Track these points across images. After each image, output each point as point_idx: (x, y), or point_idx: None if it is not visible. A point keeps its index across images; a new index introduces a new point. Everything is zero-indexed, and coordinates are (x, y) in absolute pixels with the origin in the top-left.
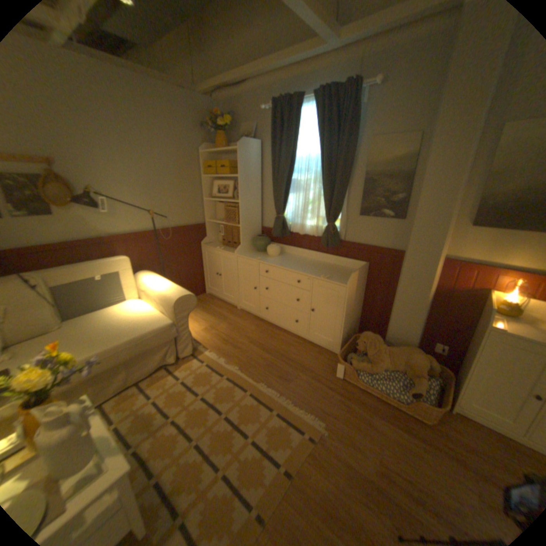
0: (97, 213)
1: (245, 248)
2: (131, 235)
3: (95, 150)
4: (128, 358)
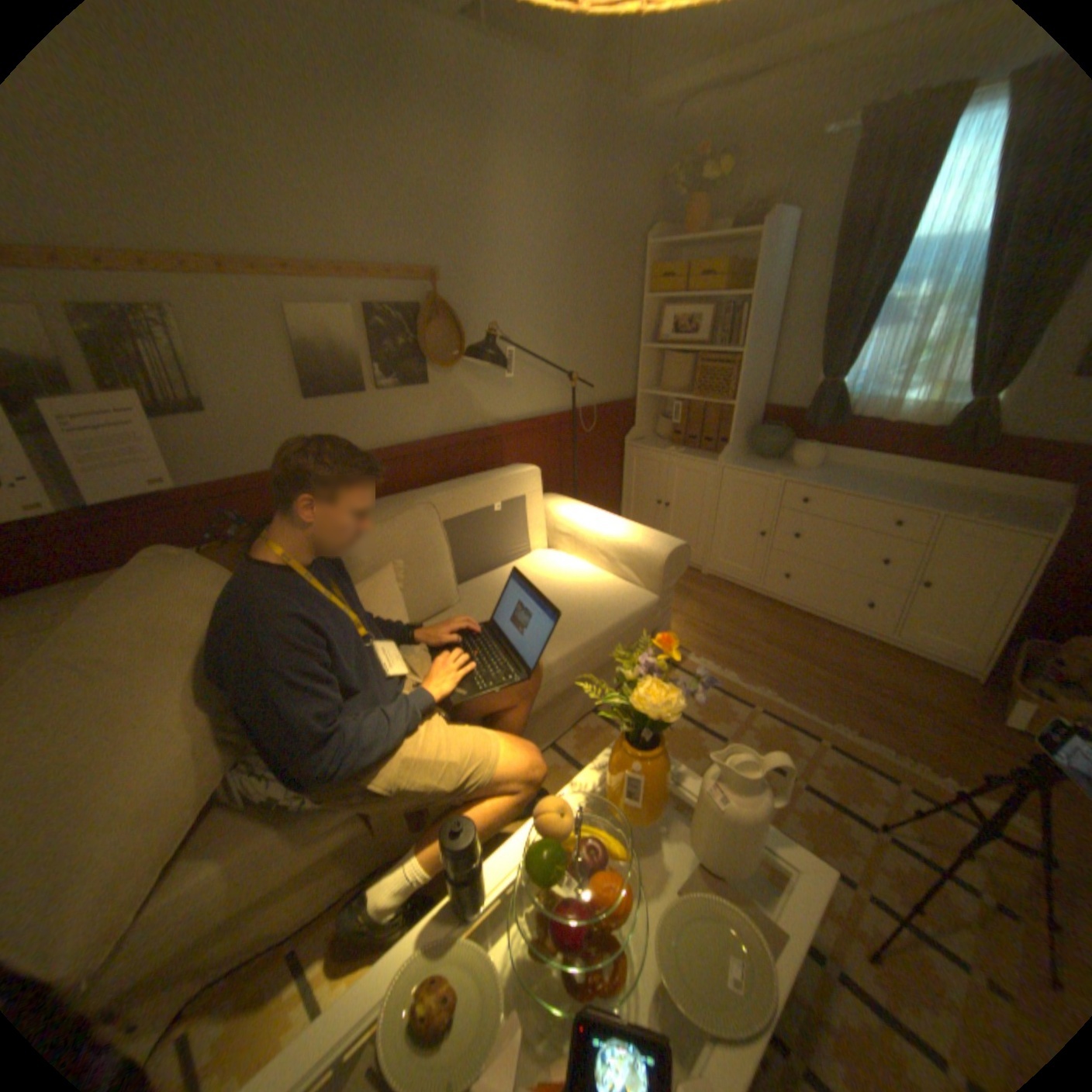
0: (485, 382)
1: (736, 452)
2: (529, 426)
3: (494, 252)
4: (603, 664)
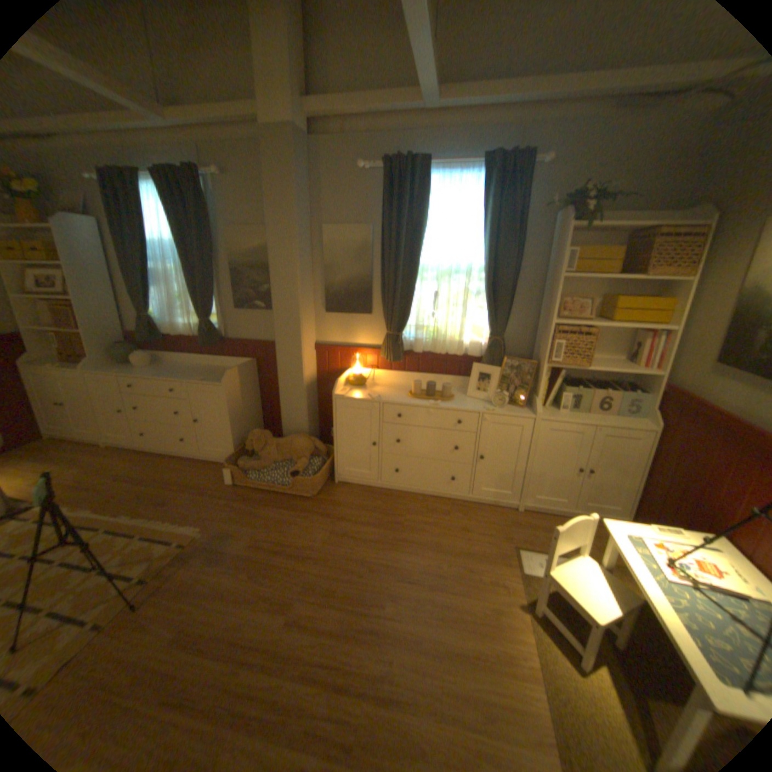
0: None
1: (96, 363)
2: None
3: None
4: None
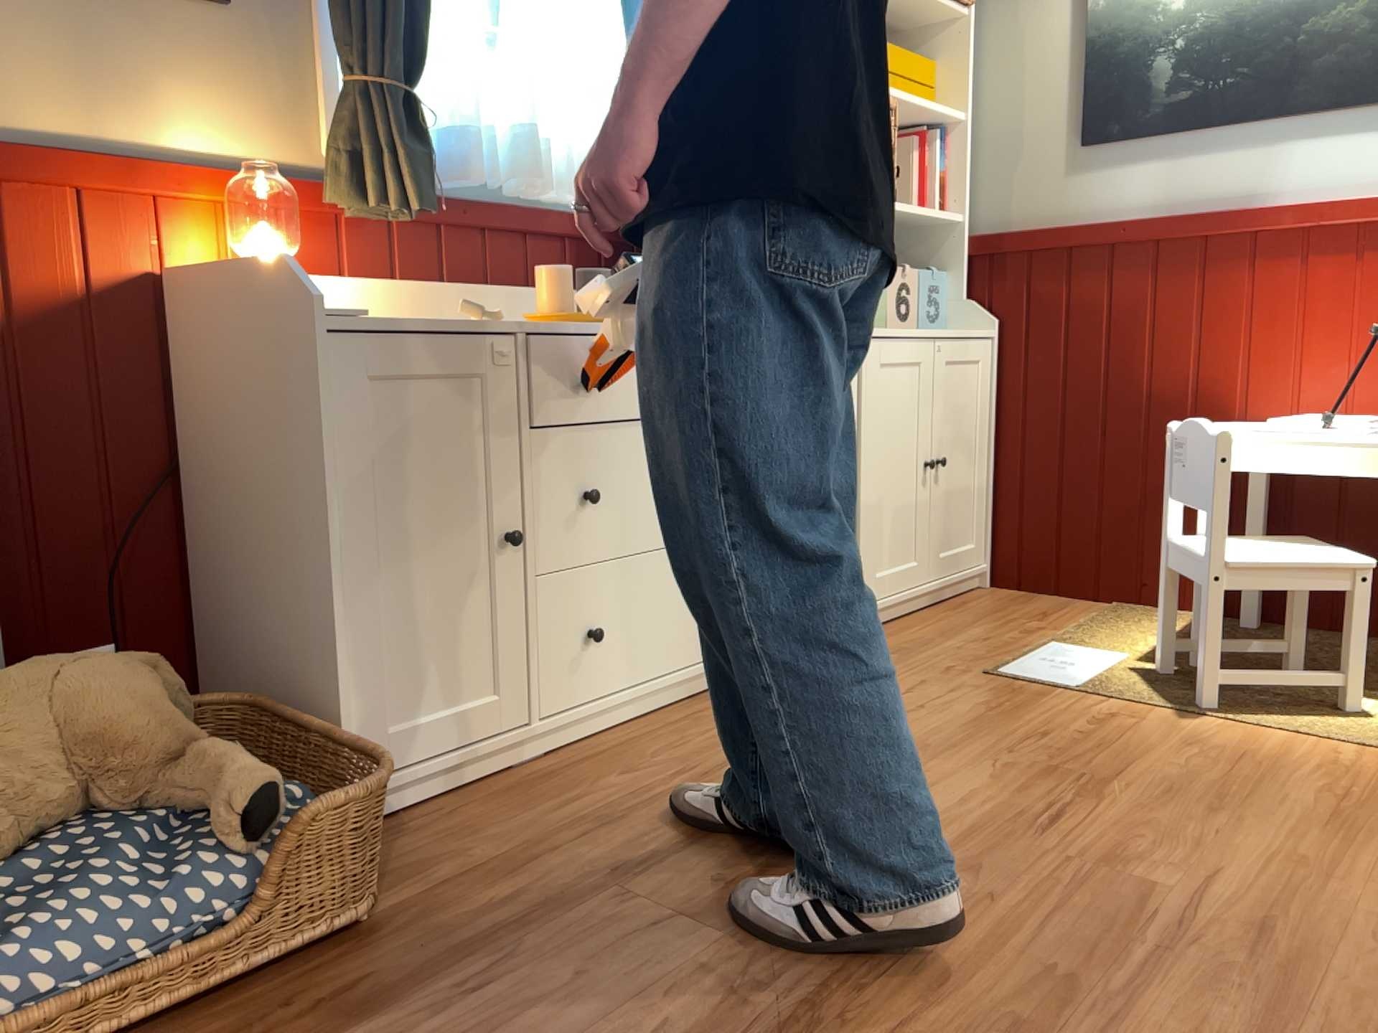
0: None
1: None
2: None
3: None
4: None
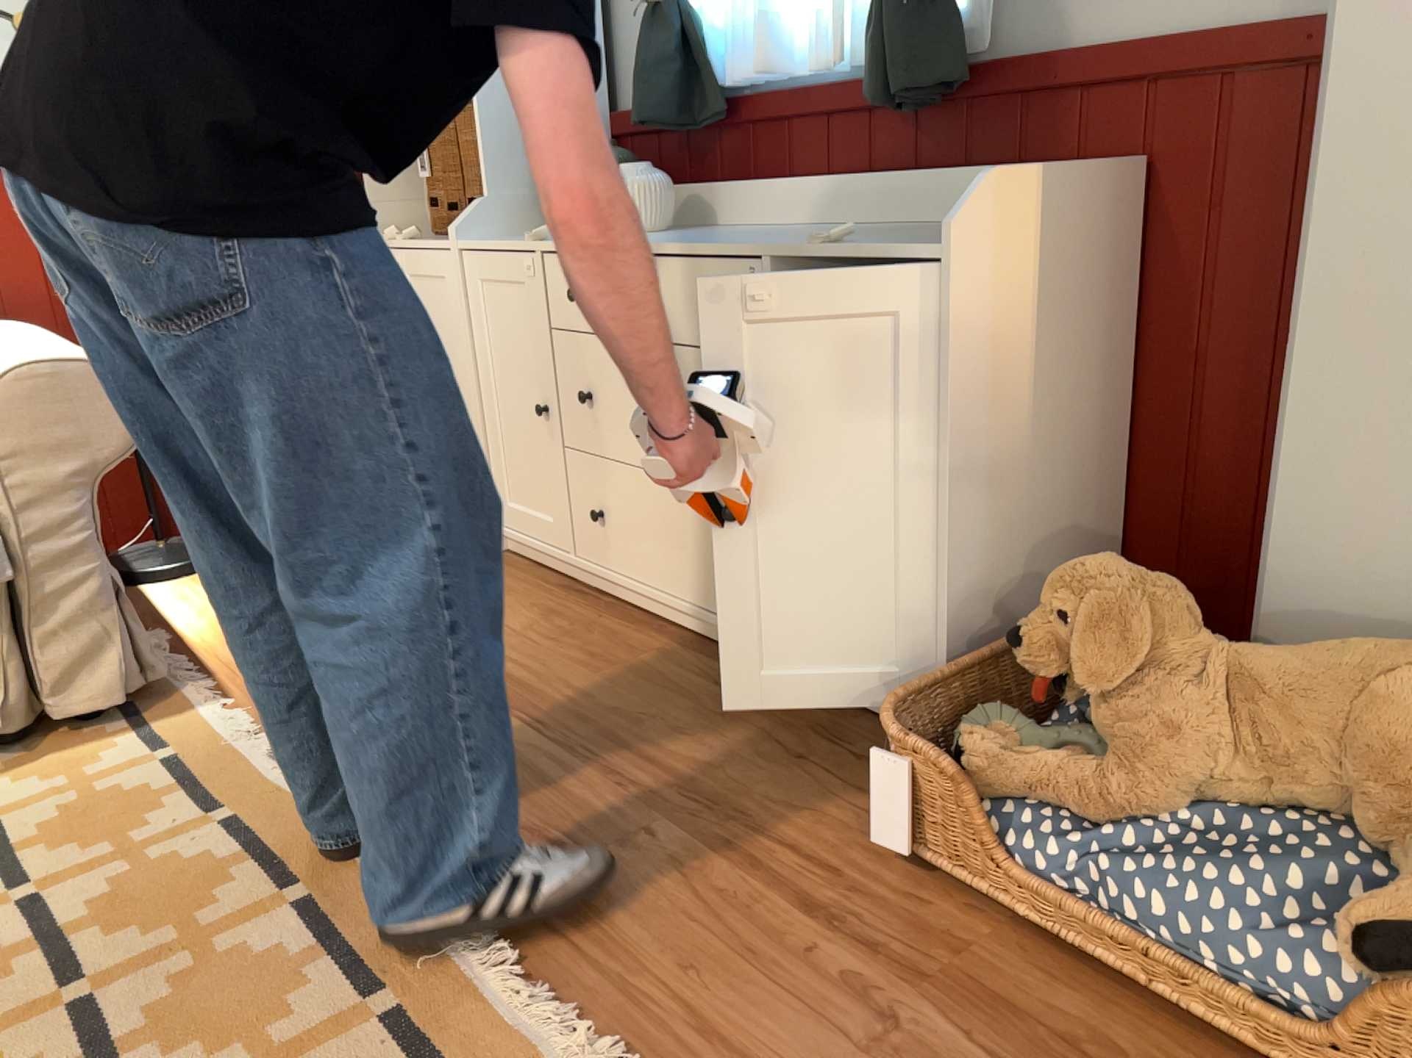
0: None
1: (509, 220)
2: None
3: None
4: None
